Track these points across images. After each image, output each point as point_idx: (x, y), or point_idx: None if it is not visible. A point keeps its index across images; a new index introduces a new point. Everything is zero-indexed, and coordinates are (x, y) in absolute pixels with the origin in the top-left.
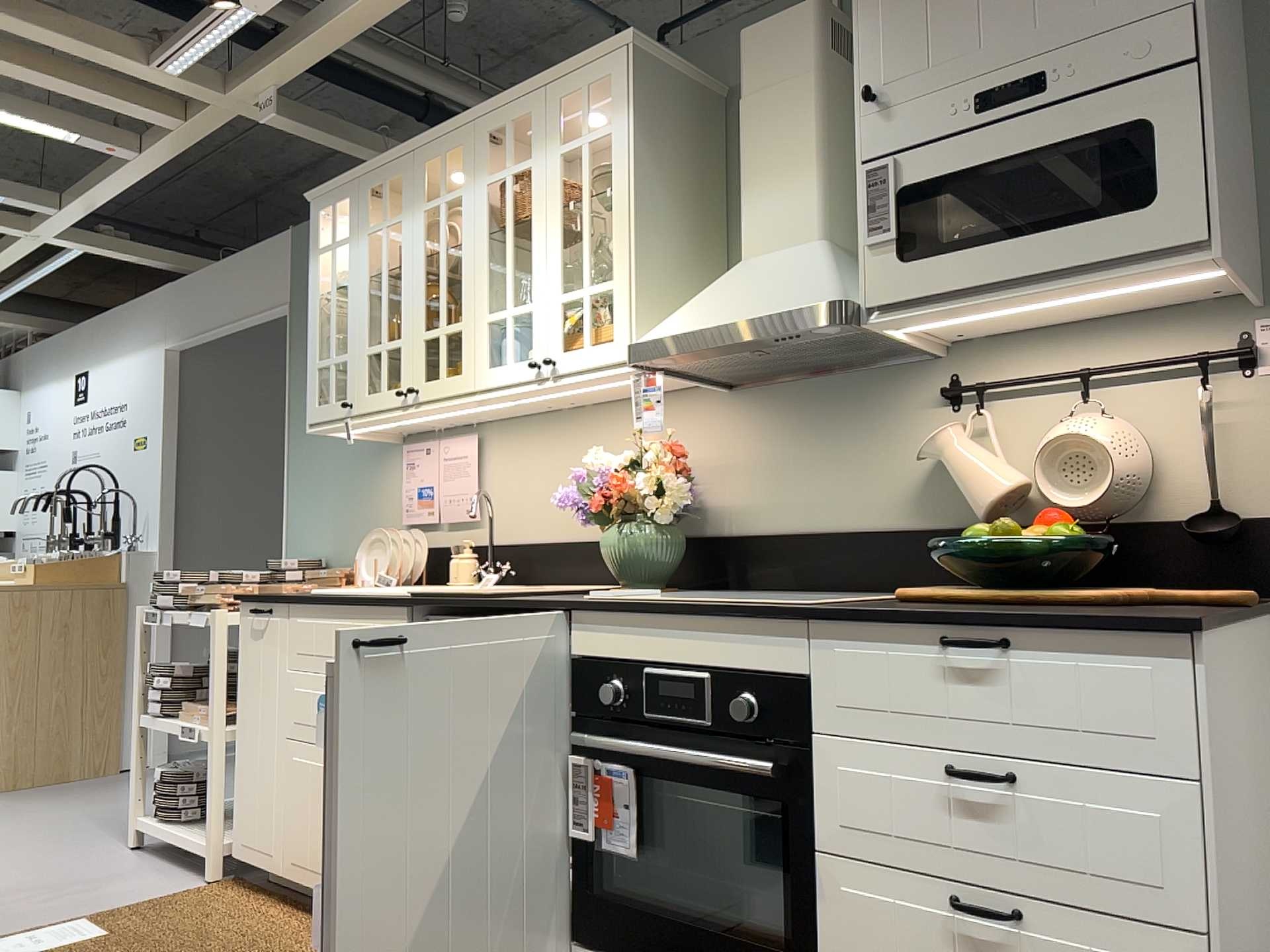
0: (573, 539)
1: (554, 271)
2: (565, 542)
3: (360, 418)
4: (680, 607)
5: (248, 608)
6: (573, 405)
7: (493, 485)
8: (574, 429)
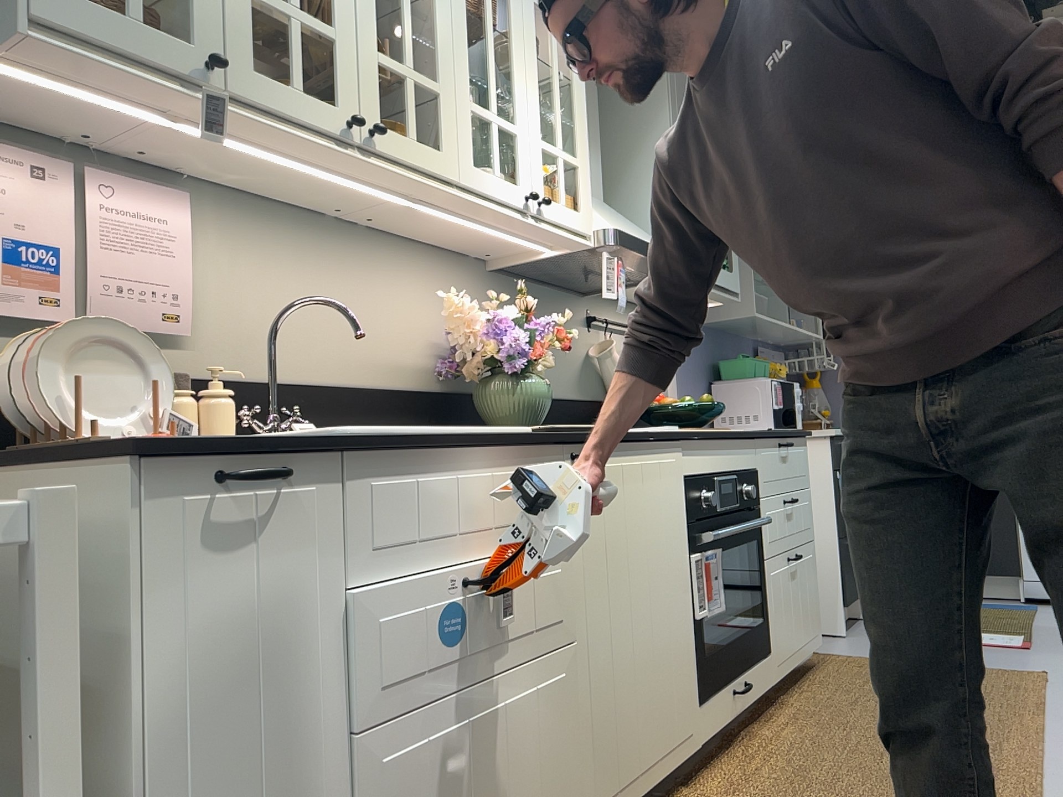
0: (352, 384)
1: (536, 113)
2: (342, 387)
3: (227, 103)
4: (729, 433)
5: (174, 476)
6: (350, 220)
7: (209, 285)
8: (346, 249)
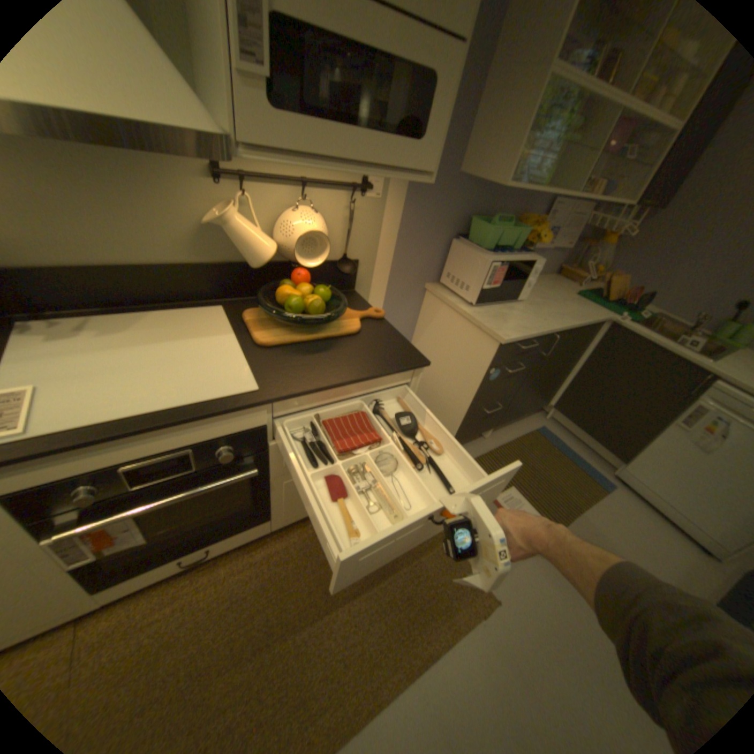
0: None
1: None
2: None
3: None
4: (153, 427)
5: None
6: None
7: None
8: None
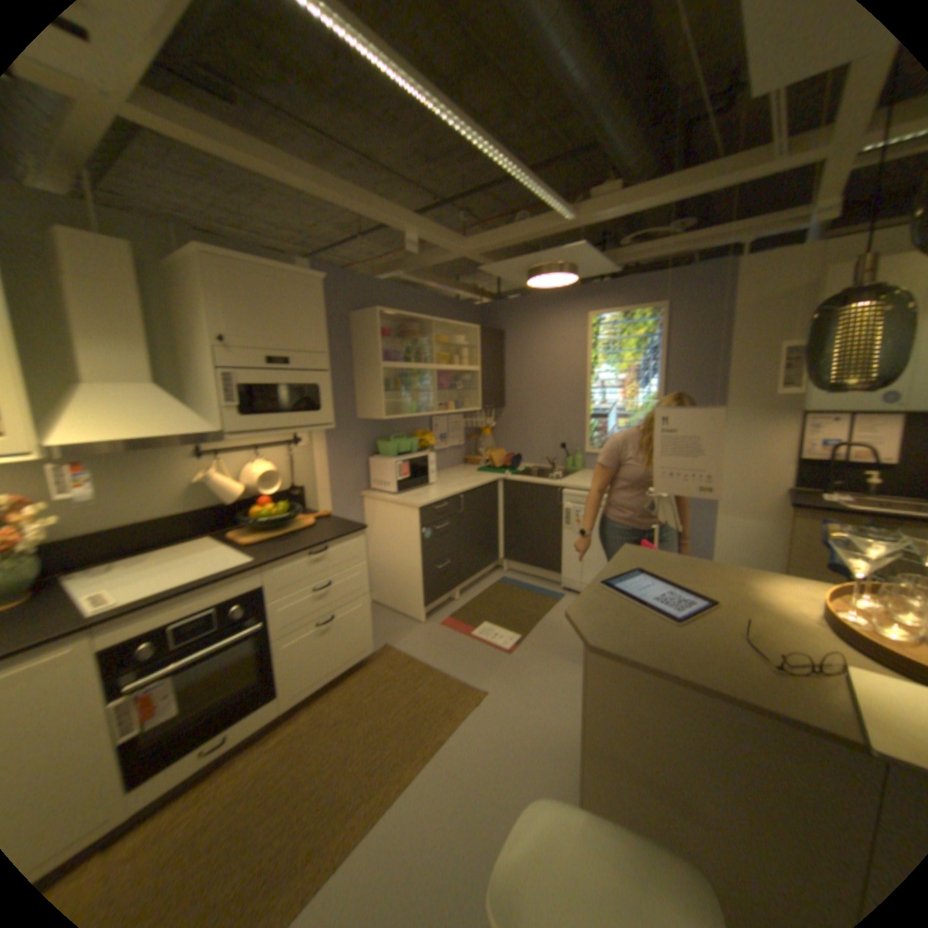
0: None
1: None
2: None
3: None
4: (191, 590)
5: None
6: None
7: None
8: None
